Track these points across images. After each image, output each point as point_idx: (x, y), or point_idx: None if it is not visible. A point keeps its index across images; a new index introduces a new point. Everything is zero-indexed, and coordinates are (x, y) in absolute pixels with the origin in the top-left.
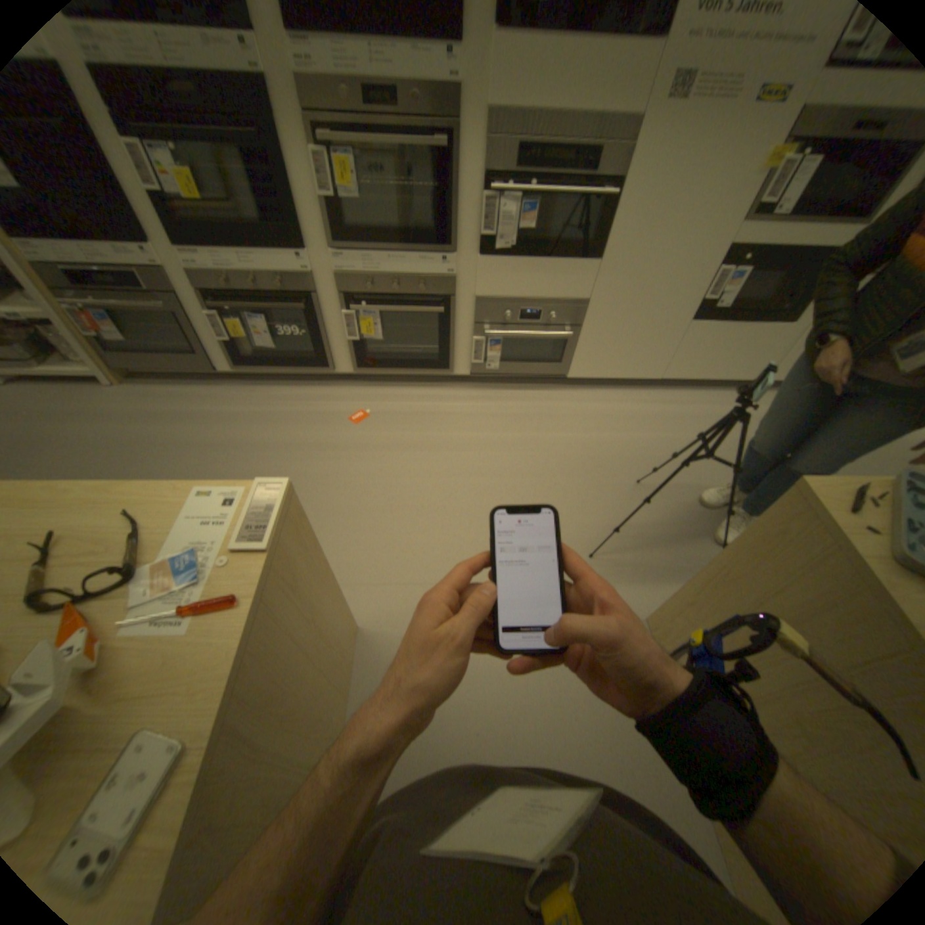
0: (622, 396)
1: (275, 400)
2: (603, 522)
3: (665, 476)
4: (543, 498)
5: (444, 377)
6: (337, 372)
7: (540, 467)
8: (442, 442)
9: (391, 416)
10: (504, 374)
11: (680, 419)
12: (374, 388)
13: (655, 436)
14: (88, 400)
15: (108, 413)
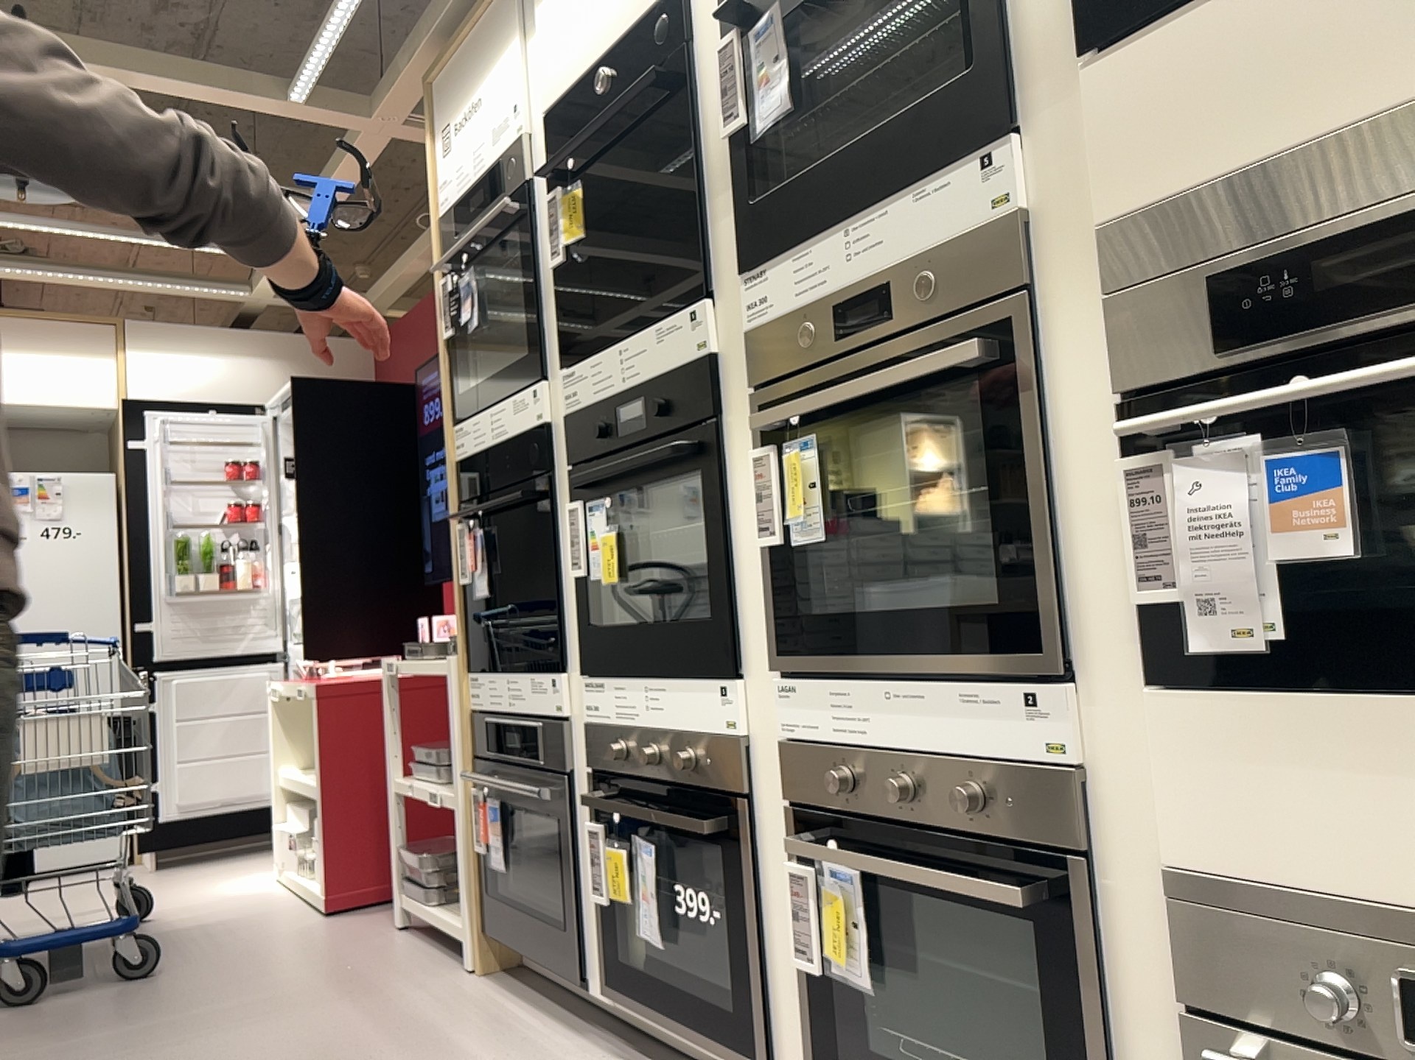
0: None
1: None
2: None
3: None
4: None
5: None
6: None
7: None
8: None
9: None
10: None
11: None
12: None
13: None
14: (425, 976)
15: (405, 1004)
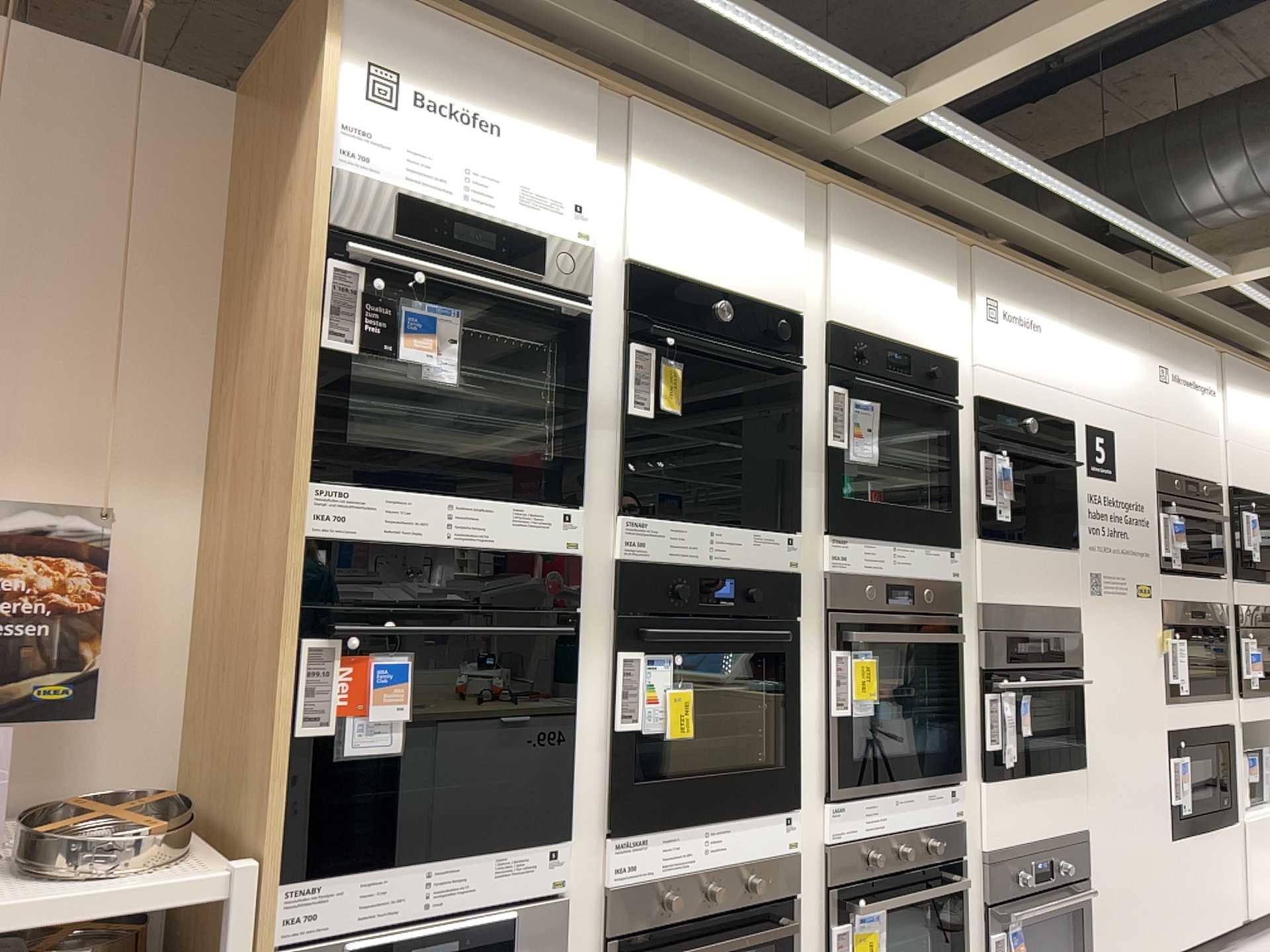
0: None
1: None
2: None
3: None
4: None
5: None
6: None
7: None
8: None
9: None
10: None
11: None
12: None
13: None
14: None
15: None
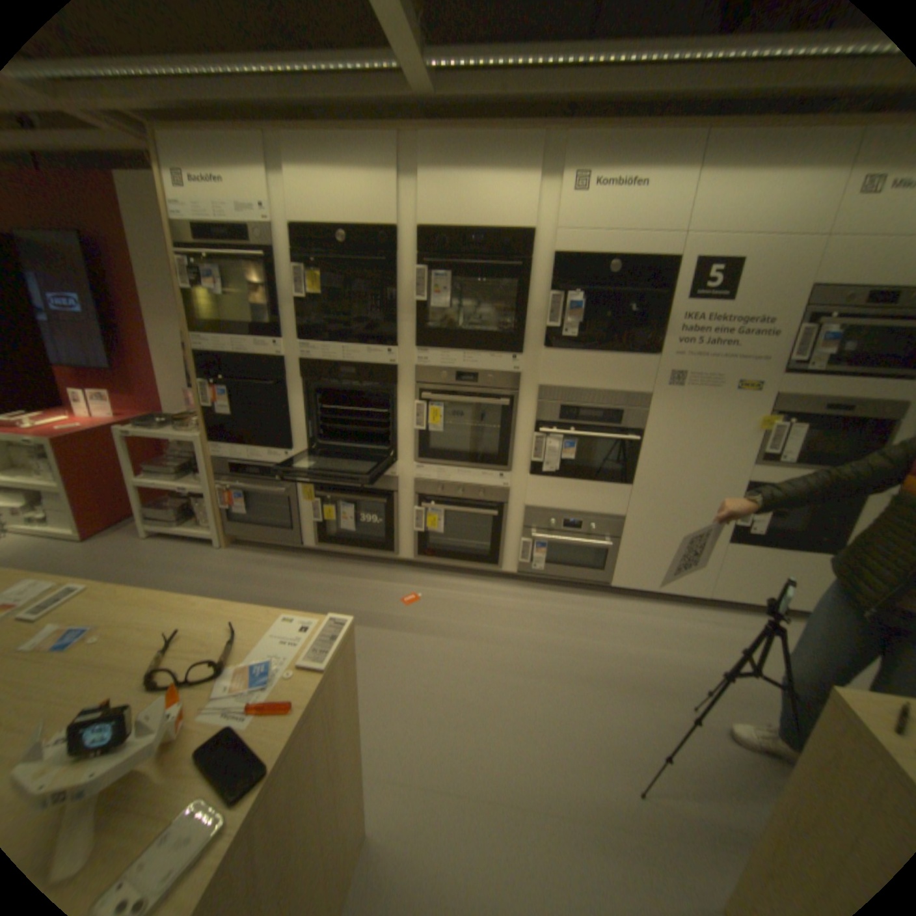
0: (671, 612)
1: (342, 576)
2: (658, 754)
3: (730, 709)
4: (587, 712)
5: (493, 572)
6: (400, 557)
7: (584, 675)
8: (485, 634)
9: (440, 602)
10: (550, 576)
11: (740, 645)
12: (429, 575)
13: (712, 659)
14: (198, 558)
15: (209, 570)
